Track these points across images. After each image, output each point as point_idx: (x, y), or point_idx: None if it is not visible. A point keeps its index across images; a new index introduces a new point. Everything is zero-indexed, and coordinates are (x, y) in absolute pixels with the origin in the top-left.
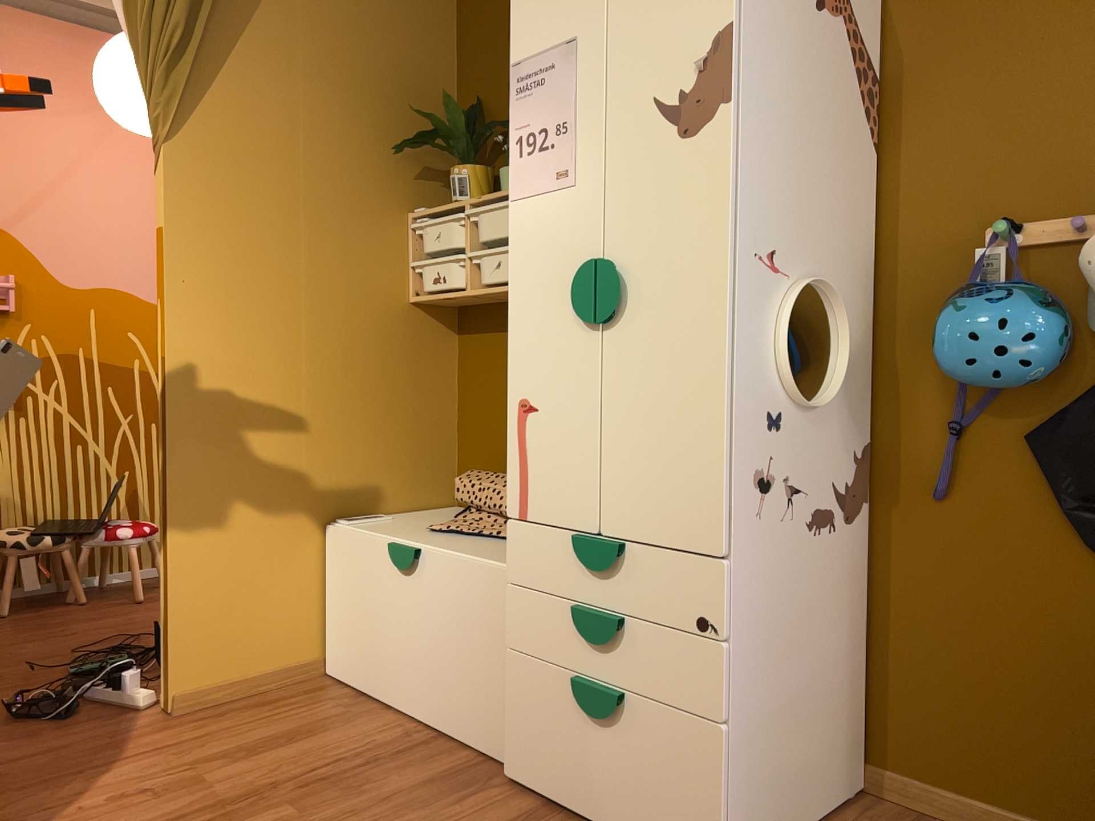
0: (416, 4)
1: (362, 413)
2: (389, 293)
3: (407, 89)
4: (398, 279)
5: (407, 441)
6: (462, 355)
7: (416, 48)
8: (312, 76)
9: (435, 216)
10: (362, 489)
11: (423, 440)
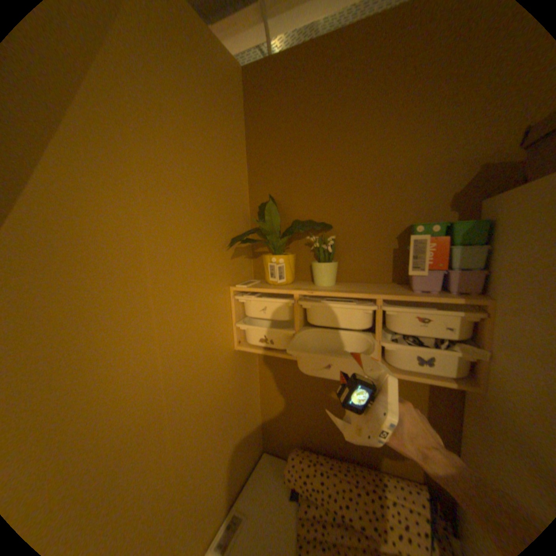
0: (222, 114)
1: (216, 451)
2: (224, 351)
3: (222, 187)
4: (228, 337)
5: (240, 440)
6: (264, 364)
7: (225, 152)
8: (149, 184)
9: (263, 296)
10: (221, 500)
11: (248, 429)
